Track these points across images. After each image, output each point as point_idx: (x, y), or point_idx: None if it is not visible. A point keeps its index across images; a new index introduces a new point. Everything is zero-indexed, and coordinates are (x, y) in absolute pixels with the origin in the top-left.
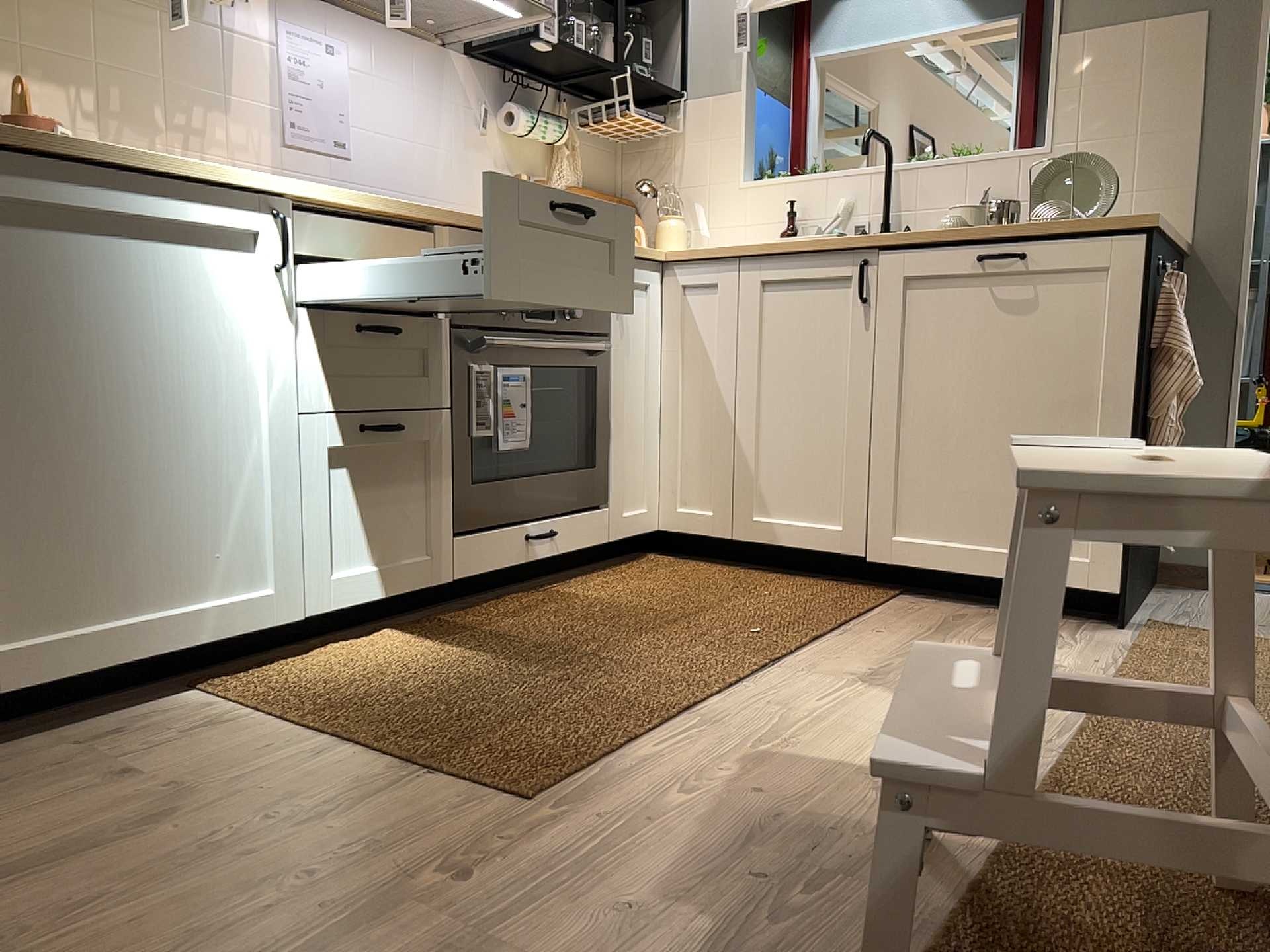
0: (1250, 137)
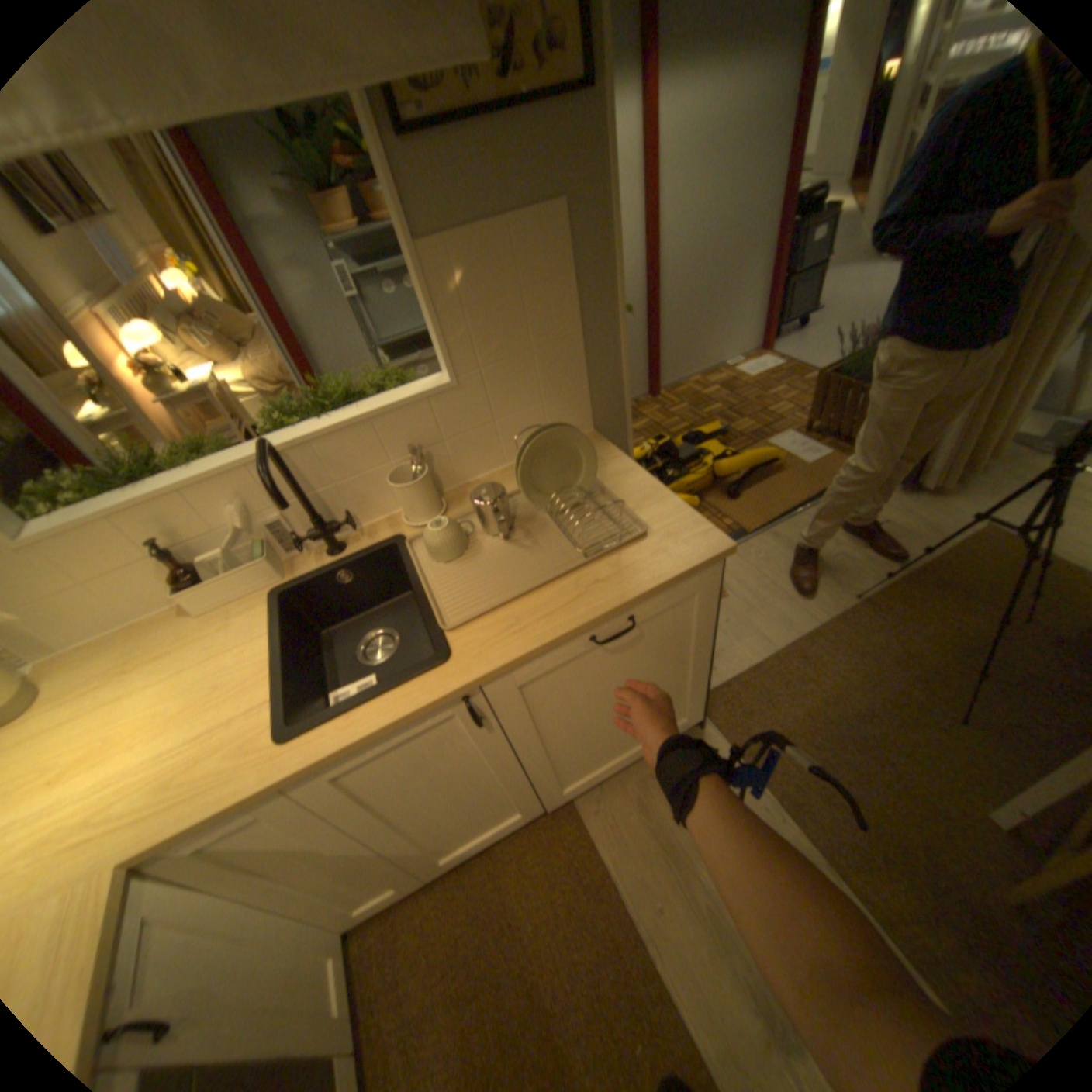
0: (621, 328)
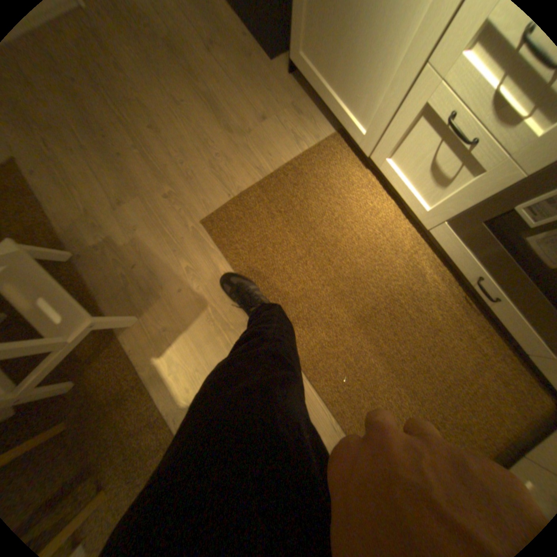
0: None
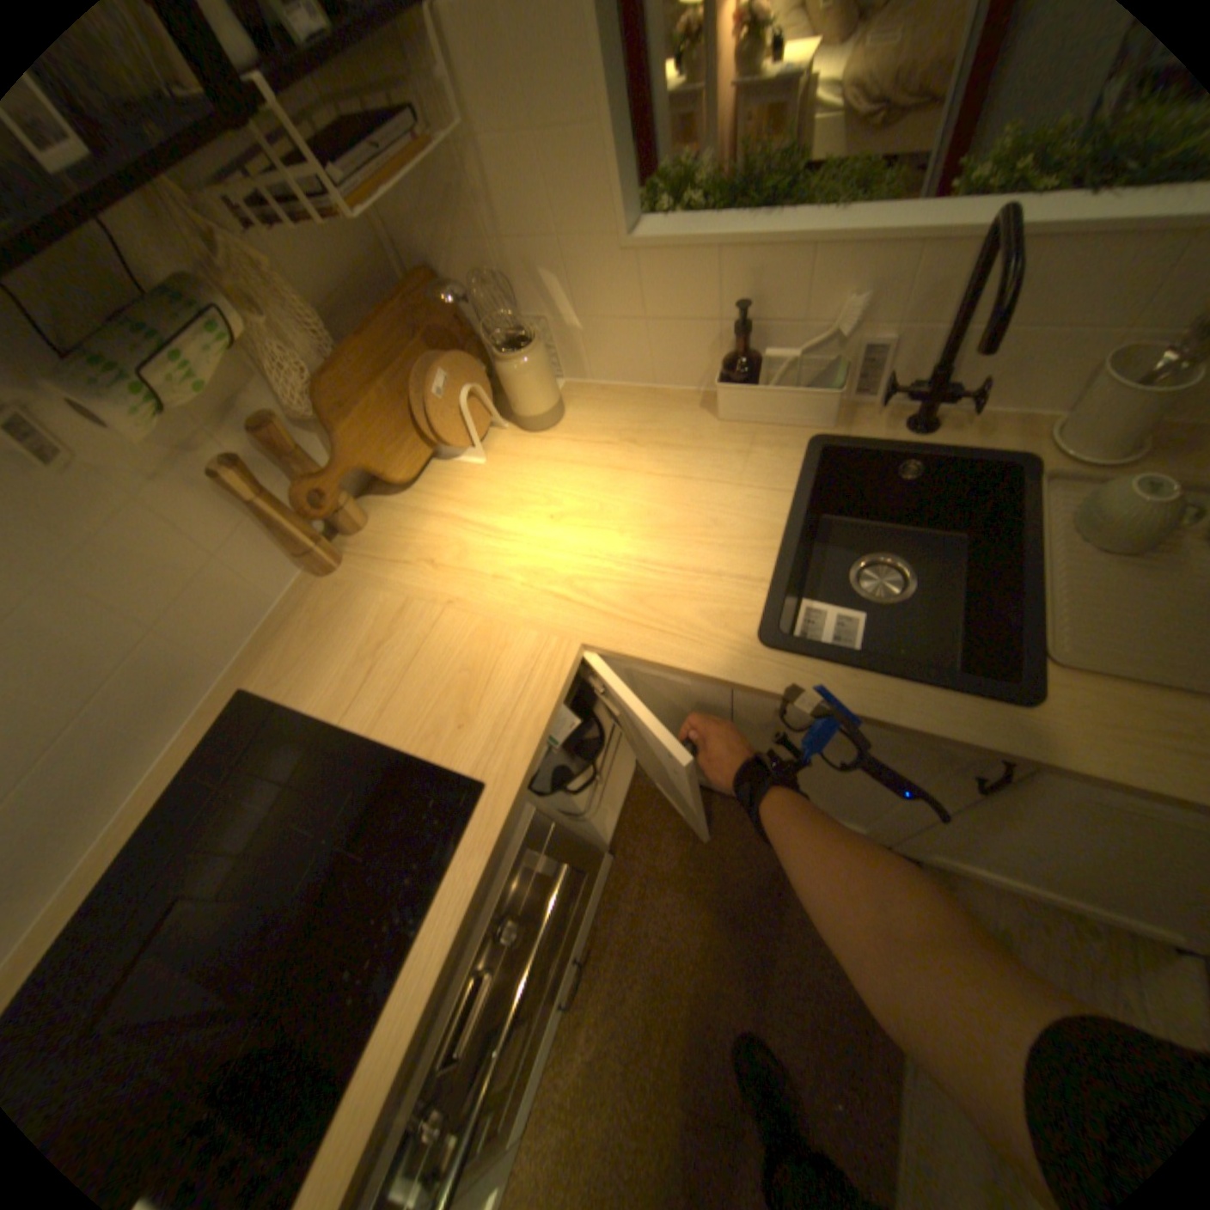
0: None
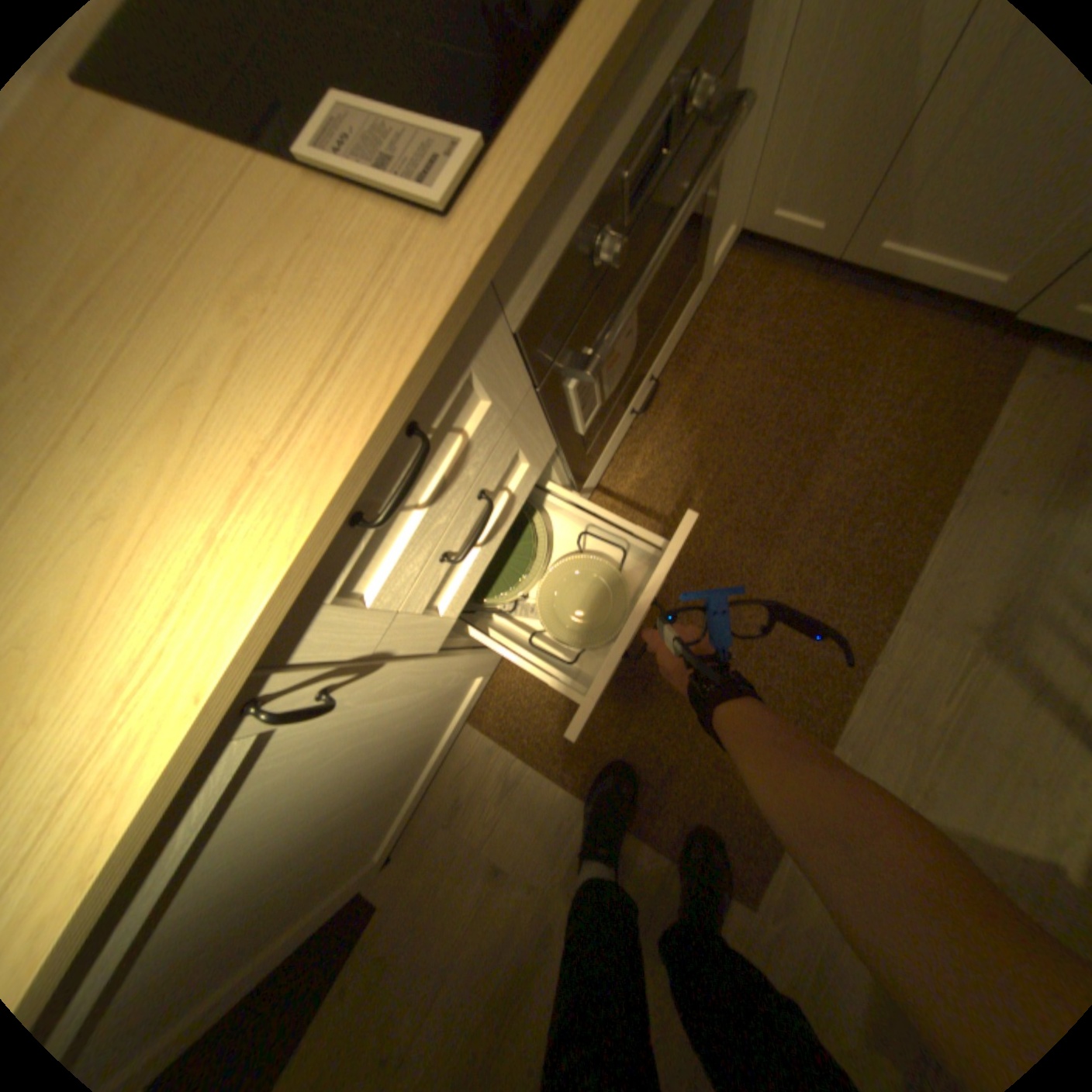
0: None
